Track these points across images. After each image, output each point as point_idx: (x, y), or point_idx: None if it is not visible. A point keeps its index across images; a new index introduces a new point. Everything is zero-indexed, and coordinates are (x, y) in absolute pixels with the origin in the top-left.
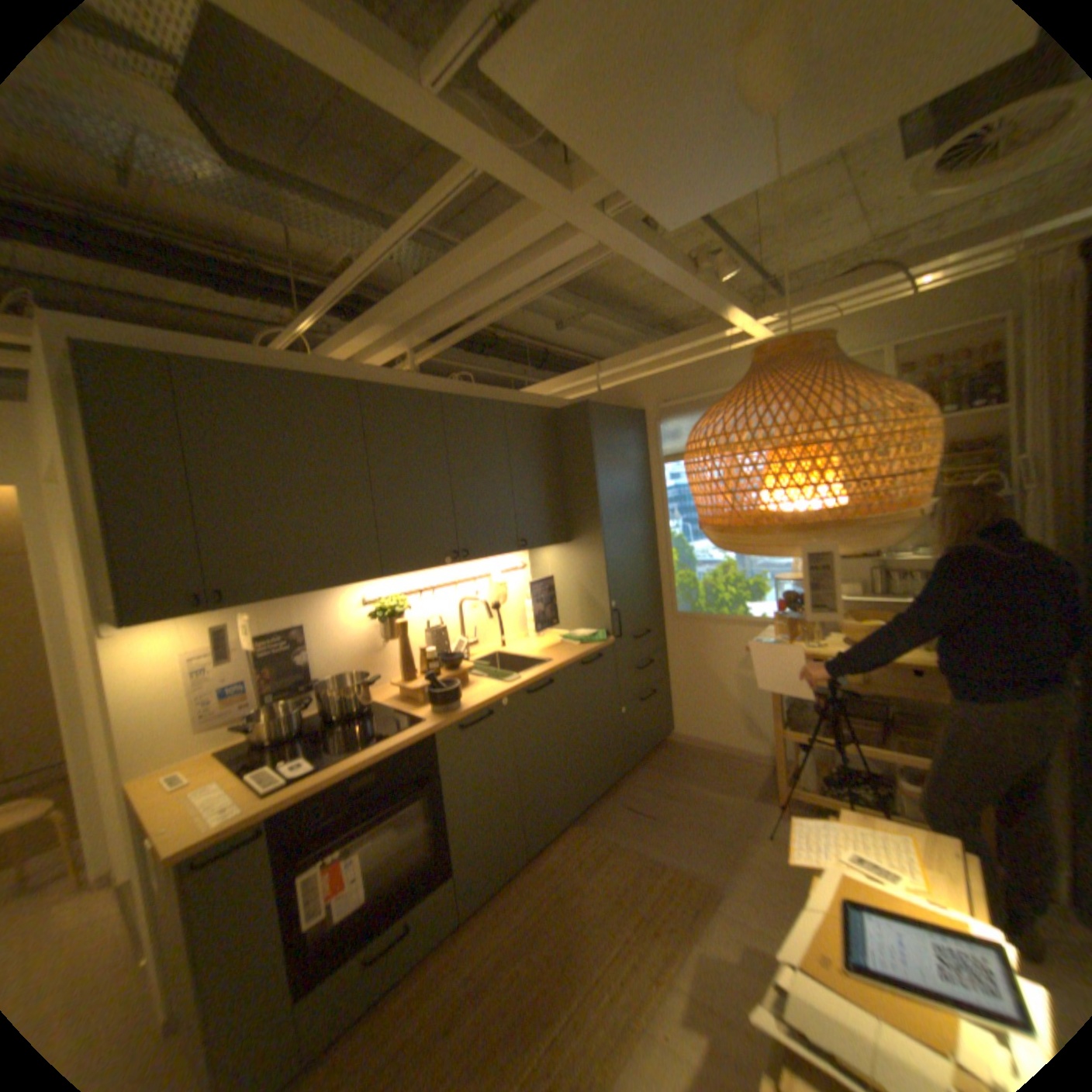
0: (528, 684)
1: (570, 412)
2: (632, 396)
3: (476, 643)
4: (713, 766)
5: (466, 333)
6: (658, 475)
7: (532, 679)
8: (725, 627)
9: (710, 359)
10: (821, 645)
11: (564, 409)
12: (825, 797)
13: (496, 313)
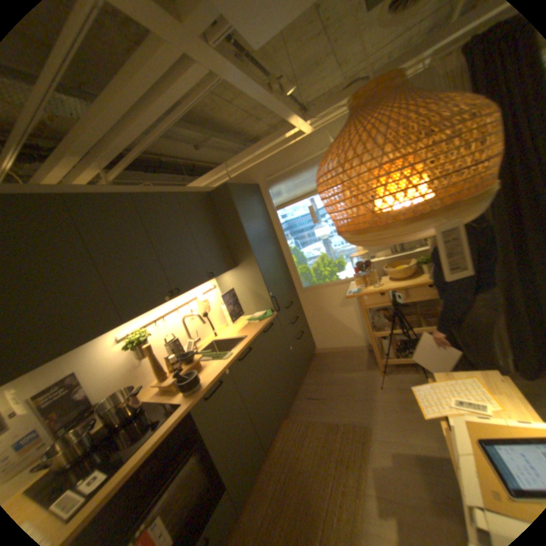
0: (238, 355)
1: (218, 191)
2: (249, 177)
3: (199, 339)
4: (340, 359)
5: (137, 152)
6: (274, 218)
7: (239, 351)
8: (328, 288)
9: (287, 148)
10: (379, 285)
11: (213, 190)
12: (398, 358)
13: (154, 134)
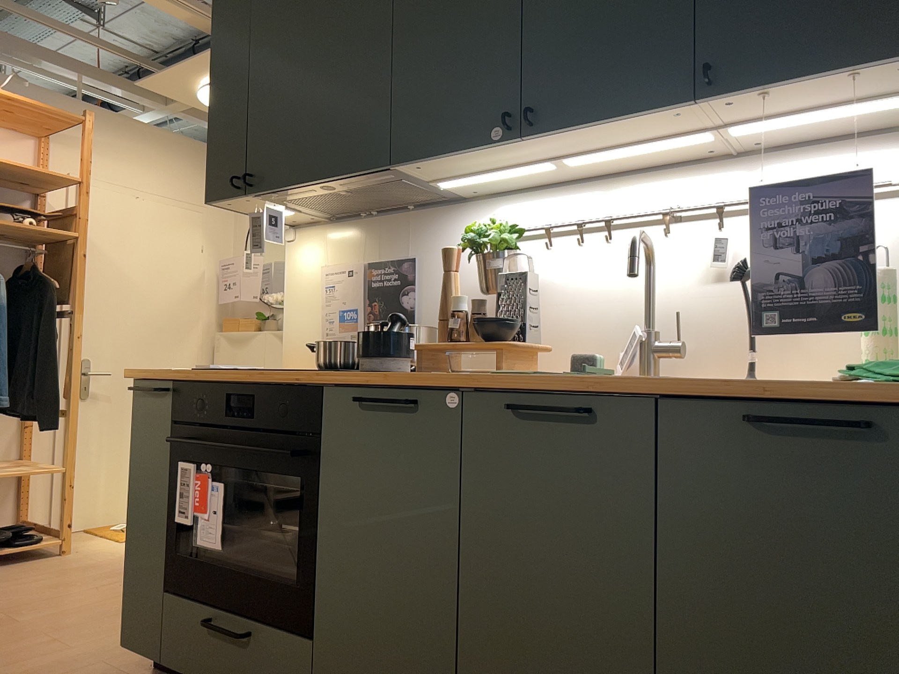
0: (511, 384)
1: None
2: None
3: (674, 348)
4: None
5: None
6: None
7: (543, 385)
8: None
9: None
10: None
11: None
12: None
13: None
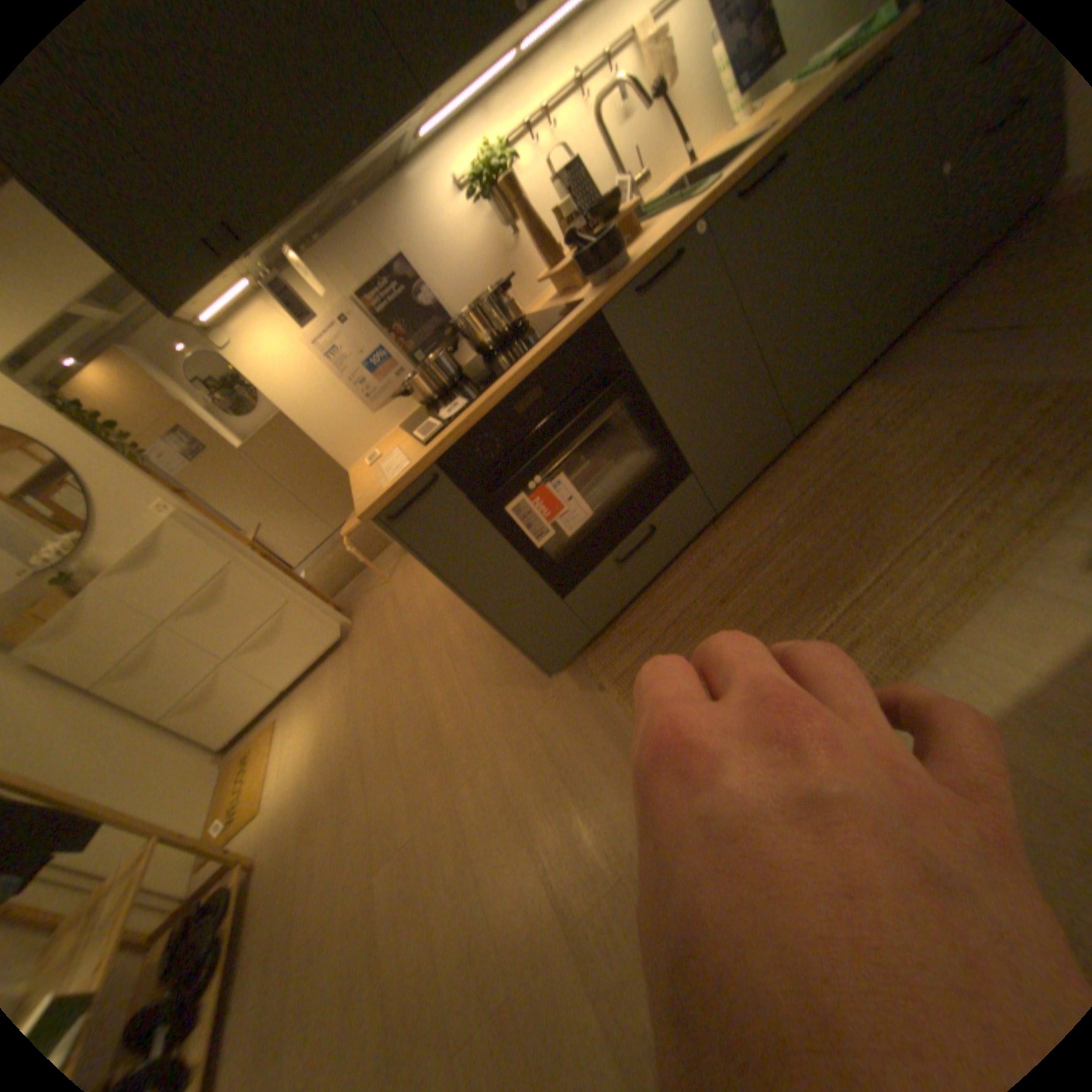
0: (736, 176)
1: None
2: None
3: (645, 173)
4: None
5: None
6: None
7: (744, 166)
8: None
9: None
10: None
11: None
12: None
13: None
